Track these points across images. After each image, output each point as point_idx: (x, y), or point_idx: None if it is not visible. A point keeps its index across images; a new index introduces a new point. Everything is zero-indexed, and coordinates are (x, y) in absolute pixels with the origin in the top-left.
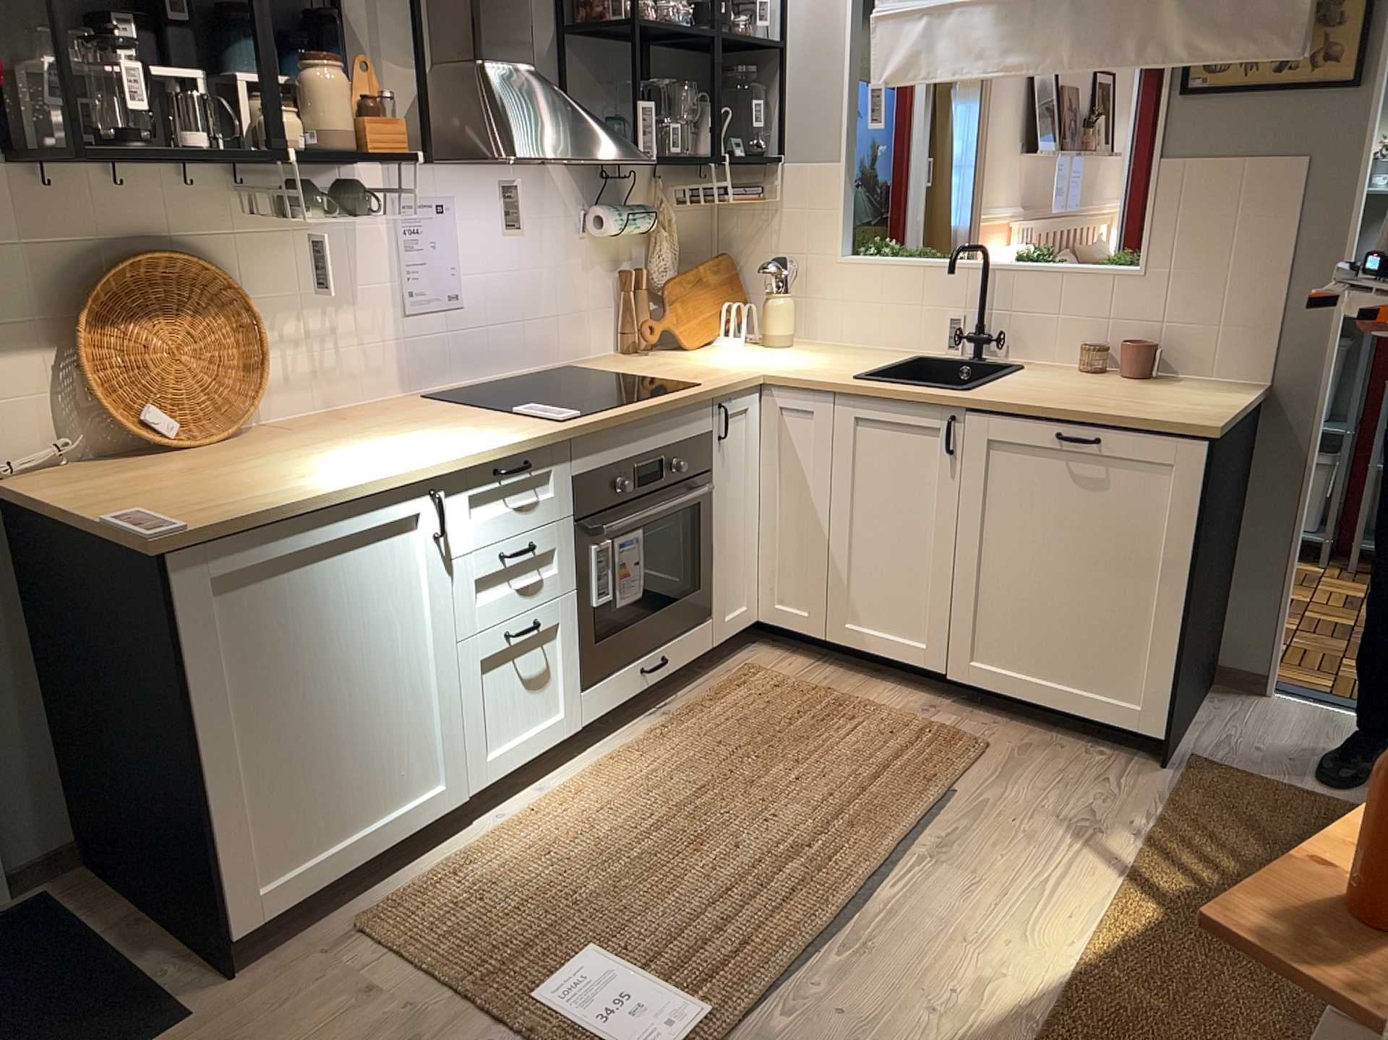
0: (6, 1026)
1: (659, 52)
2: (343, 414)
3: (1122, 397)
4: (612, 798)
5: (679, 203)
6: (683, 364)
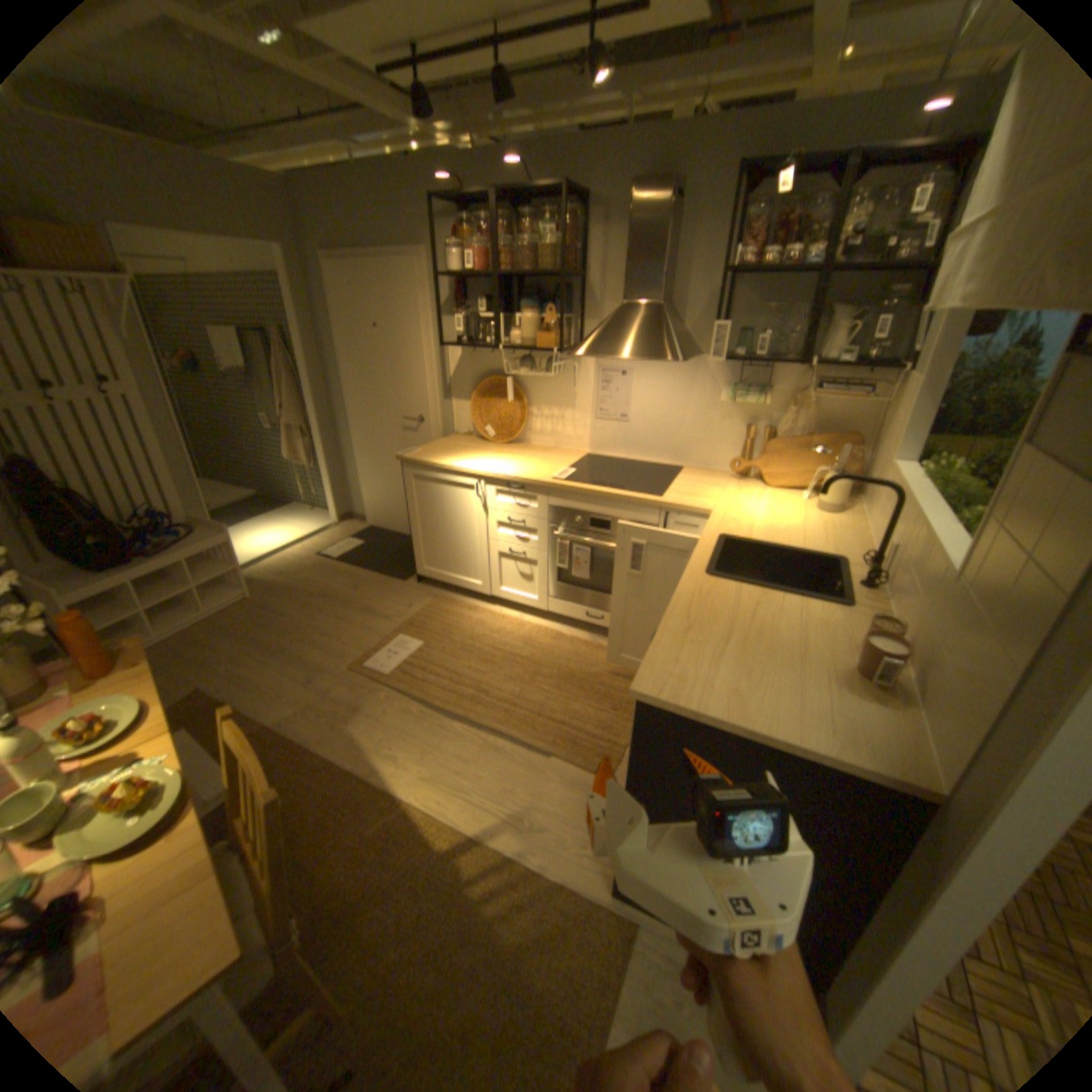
0: (404, 559)
1: (844, 276)
2: (552, 450)
3: (746, 651)
4: (516, 633)
5: (824, 389)
6: (721, 489)
